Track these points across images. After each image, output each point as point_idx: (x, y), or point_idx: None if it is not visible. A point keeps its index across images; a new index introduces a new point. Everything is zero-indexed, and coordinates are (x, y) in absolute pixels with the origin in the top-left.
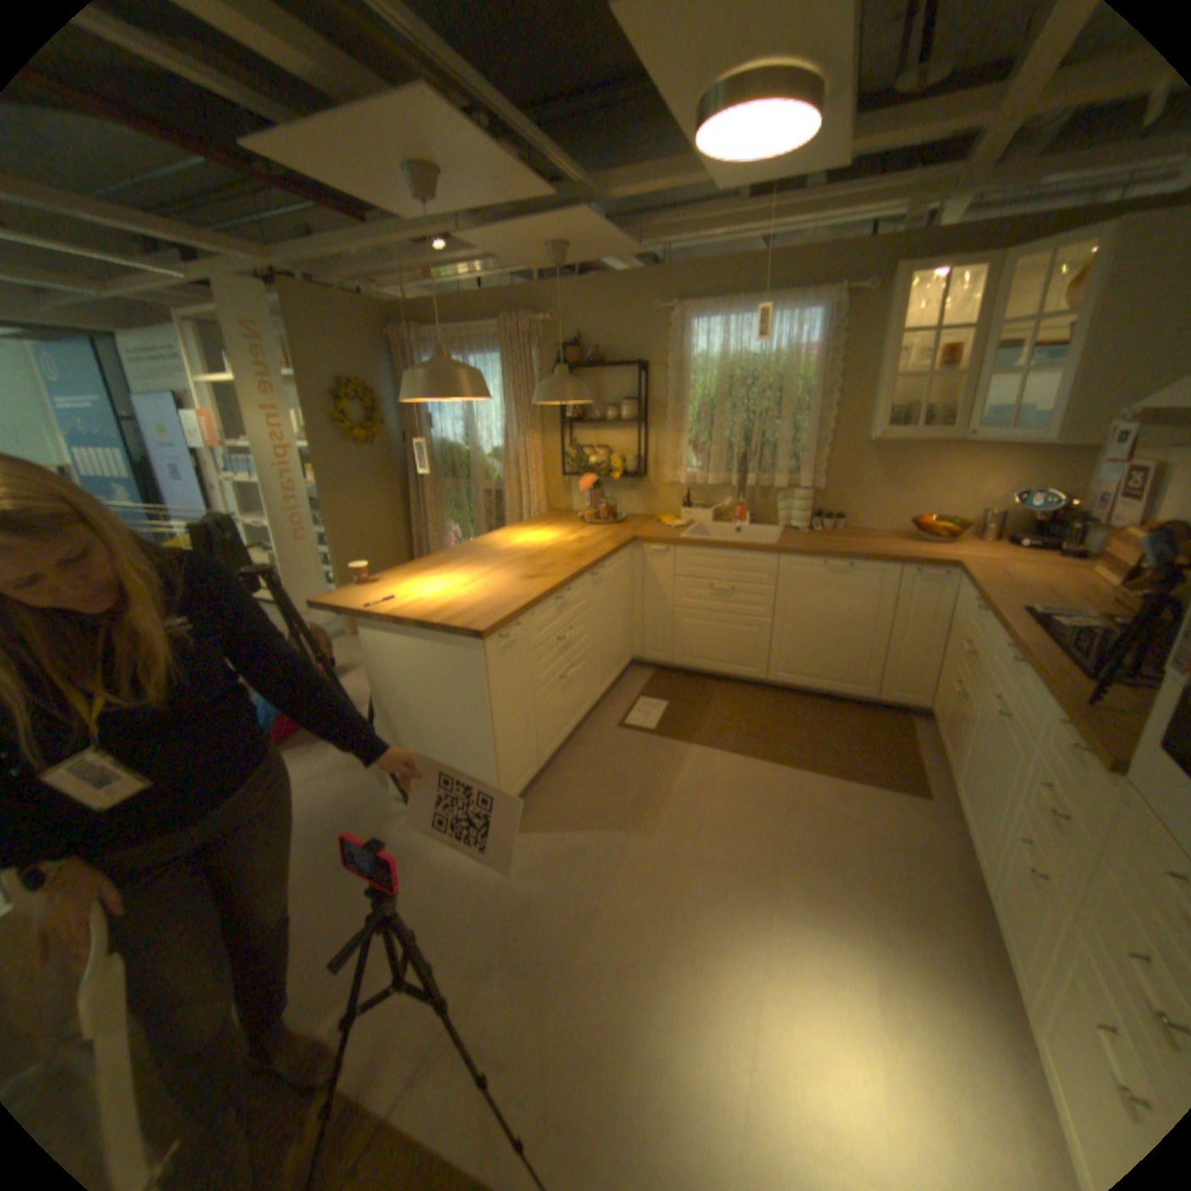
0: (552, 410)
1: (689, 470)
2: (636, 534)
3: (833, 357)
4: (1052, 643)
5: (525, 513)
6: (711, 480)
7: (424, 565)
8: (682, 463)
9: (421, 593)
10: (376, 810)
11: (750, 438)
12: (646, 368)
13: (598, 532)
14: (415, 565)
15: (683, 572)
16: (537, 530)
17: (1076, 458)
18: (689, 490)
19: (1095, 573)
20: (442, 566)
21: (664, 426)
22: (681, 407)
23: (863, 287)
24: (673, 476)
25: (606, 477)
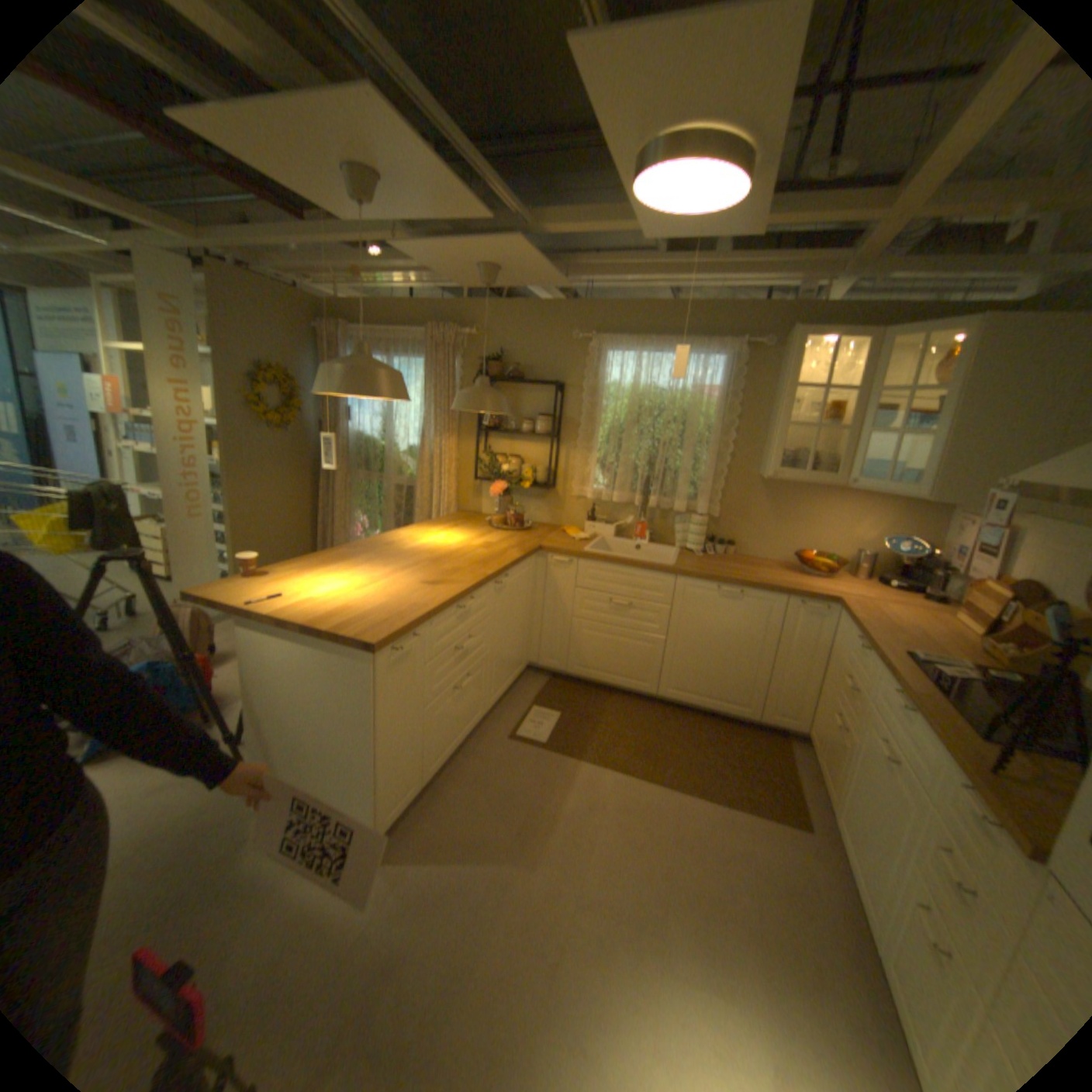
0: (470, 417)
1: (596, 487)
2: (541, 544)
3: (733, 399)
4: (941, 694)
5: (434, 511)
6: (616, 498)
7: (322, 560)
8: (590, 479)
9: (314, 591)
10: (232, 831)
11: (654, 464)
12: (563, 389)
13: (505, 538)
14: (313, 558)
15: (584, 585)
16: (445, 531)
17: (936, 512)
18: (594, 505)
19: (959, 620)
20: (342, 562)
21: (575, 444)
22: (593, 428)
23: (761, 343)
24: (580, 491)
25: (517, 485)
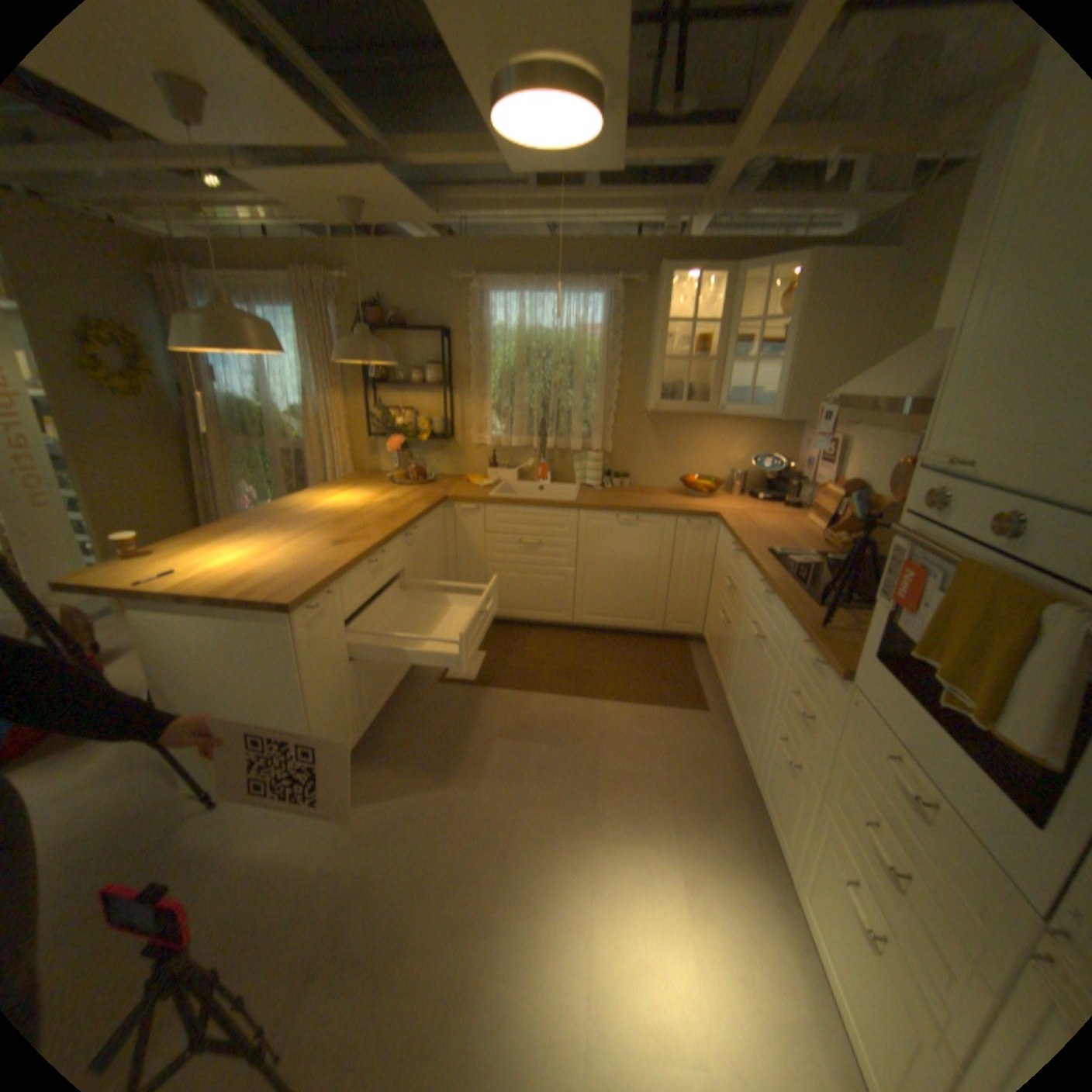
0: (354, 371)
1: (494, 434)
2: (447, 495)
3: (614, 339)
4: (790, 578)
5: (330, 475)
6: (515, 444)
7: (212, 534)
8: (488, 427)
9: (210, 566)
10: (162, 817)
11: (547, 407)
12: (449, 336)
13: (409, 493)
14: (201, 534)
15: (494, 530)
16: (345, 493)
17: (789, 431)
18: (495, 453)
19: (808, 520)
20: (235, 534)
21: (469, 393)
22: (484, 375)
23: (634, 281)
24: (480, 439)
25: (414, 439)
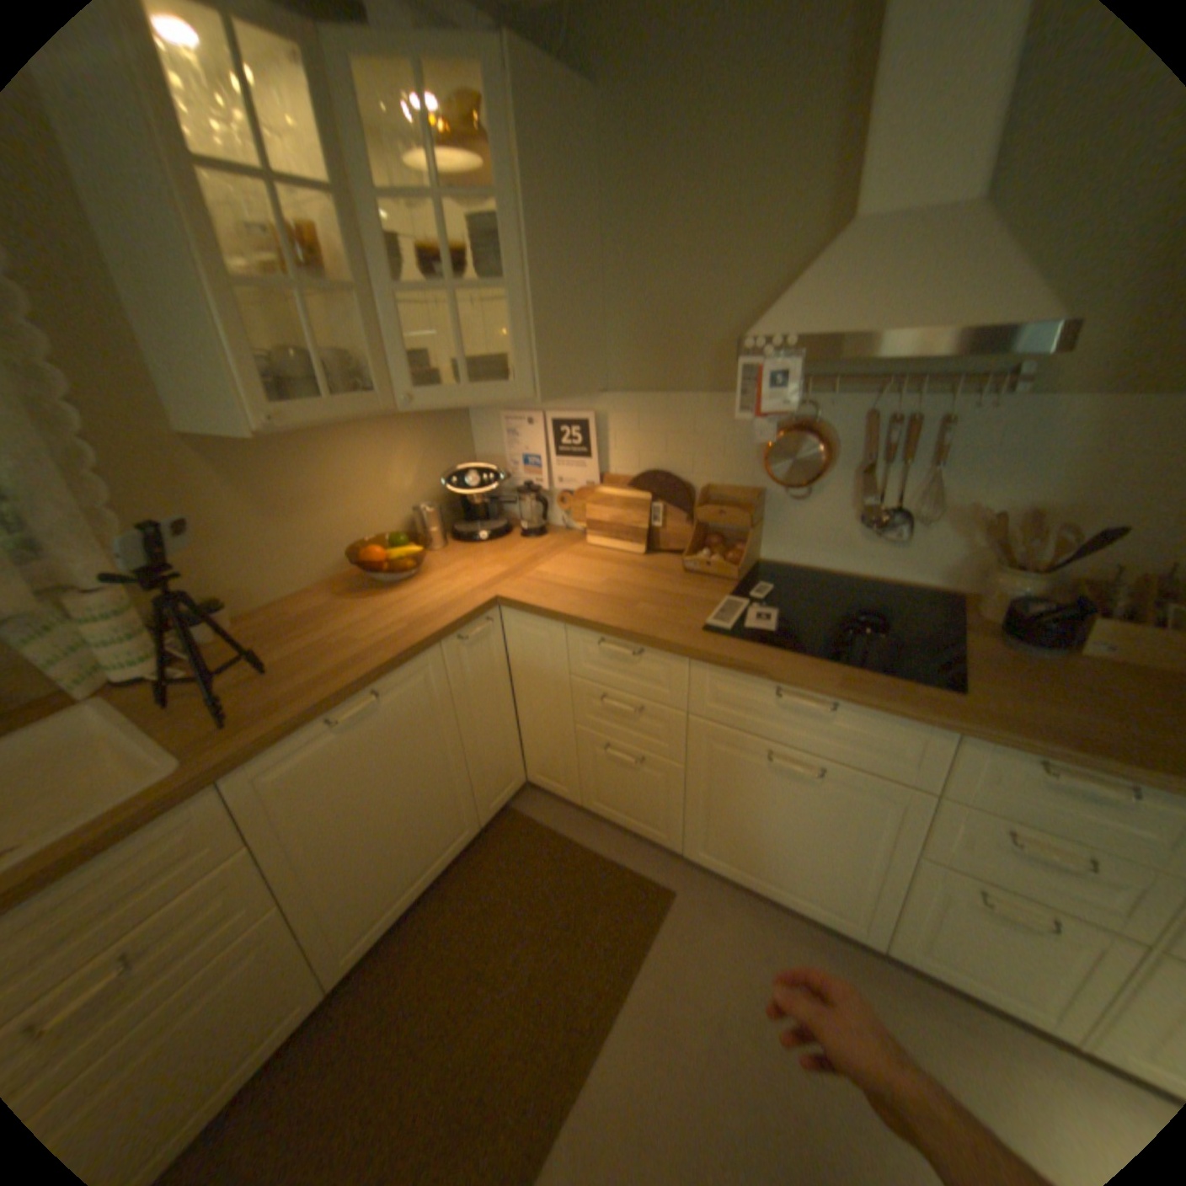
0: None
1: None
2: None
3: None
4: (831, 662)
5: None
6: None
7: None
8: None
9: None
10: None
11: None
12: None
13: None
14: None
15: None
16: None
17: (455, 420)
18: None
19: (593, 545)
20: None
21: None
22: None
23: None
24: None
25: None
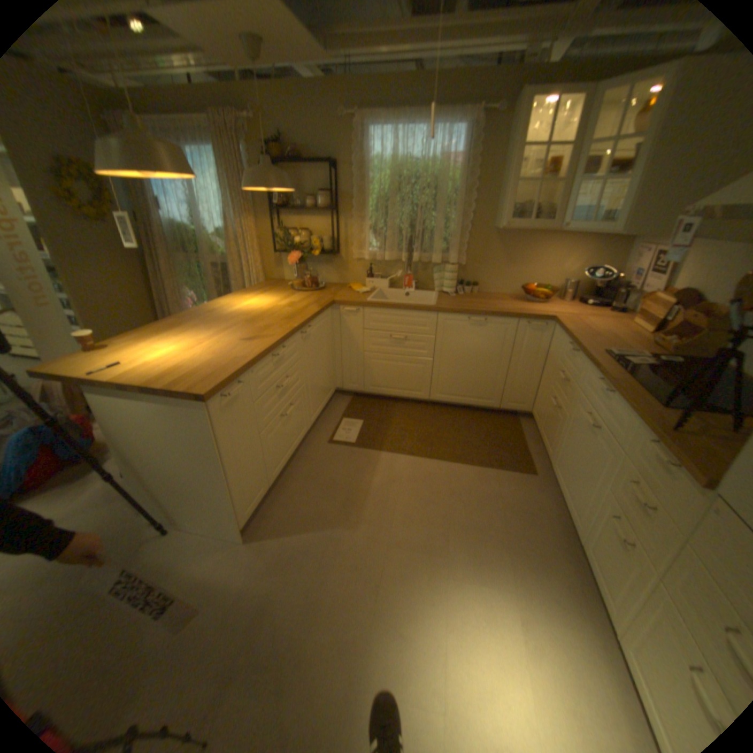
0: (262, 198)
1: (371, 249)
2: (334, 299)
3: (473, 164)
4: (631, 377)
5: (246, 282)
6: (387, 257)
7: (154, 330)
8: (366, 244)
9: (148, 358)
10: (131, 539)
11: (414, 226)
12: (335, 166)
13: (304, 297)
14: (146, 330)
15: (370, 327)
16: (256, 297)
17: (620, 245)
18: (371, 265)
19: (635, 323)
20: (171, 331)
21: (351, 215)
22: (363, 199)
23: (494, 109)
24: (359, 254)
25: (309, 254)
